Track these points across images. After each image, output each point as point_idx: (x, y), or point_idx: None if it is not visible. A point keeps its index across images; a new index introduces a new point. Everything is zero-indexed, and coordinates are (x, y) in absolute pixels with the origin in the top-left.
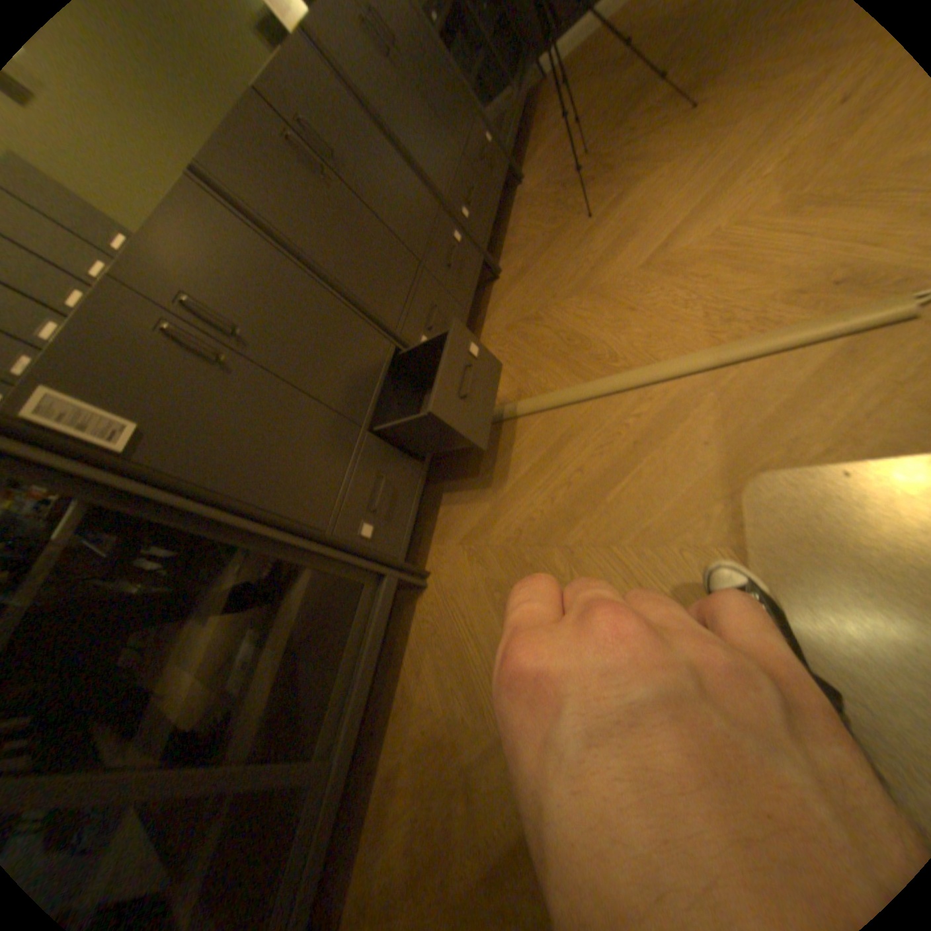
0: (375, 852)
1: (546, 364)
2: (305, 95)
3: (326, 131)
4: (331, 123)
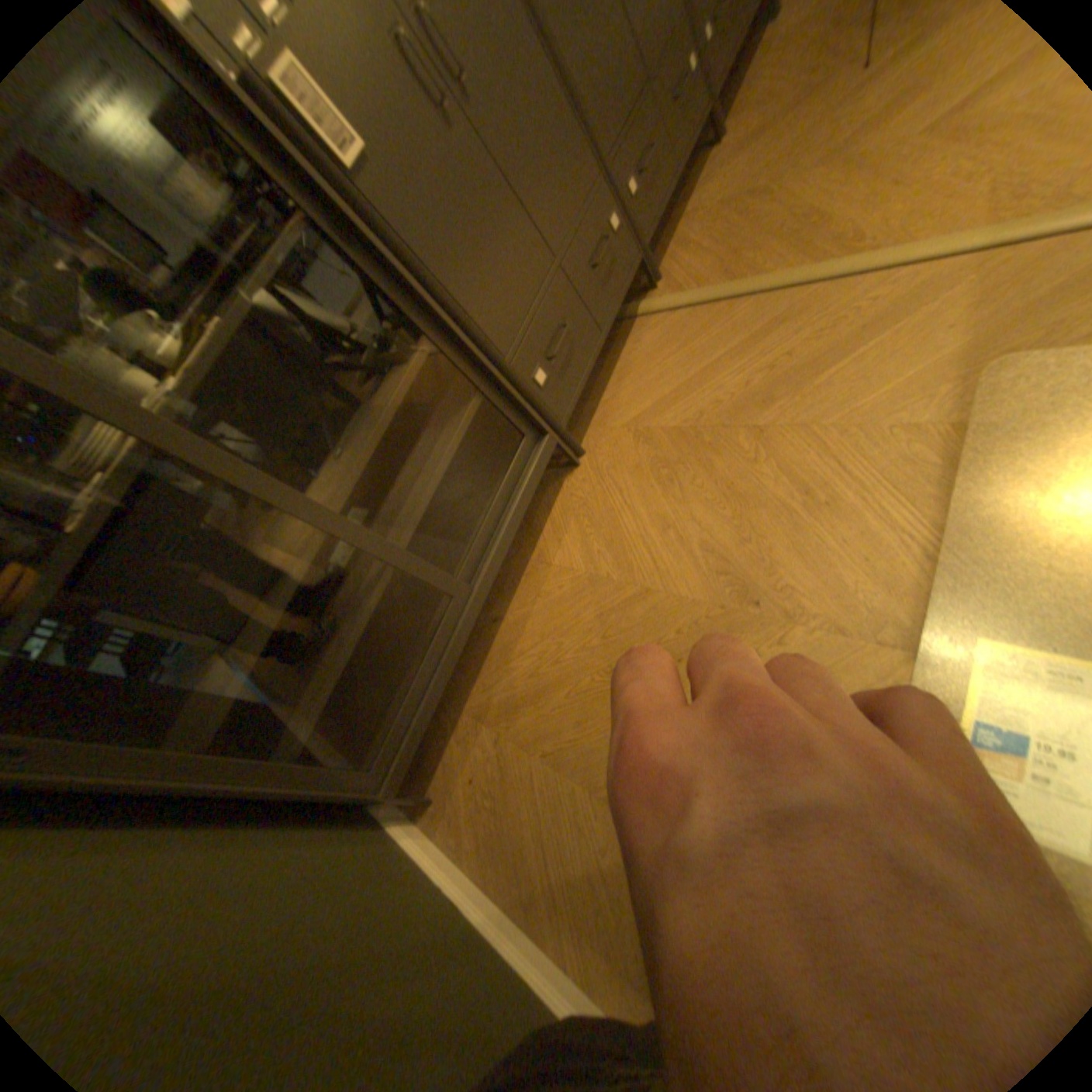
0: (495, 679)
1: (768, 243)
2: None
3: None
4: None
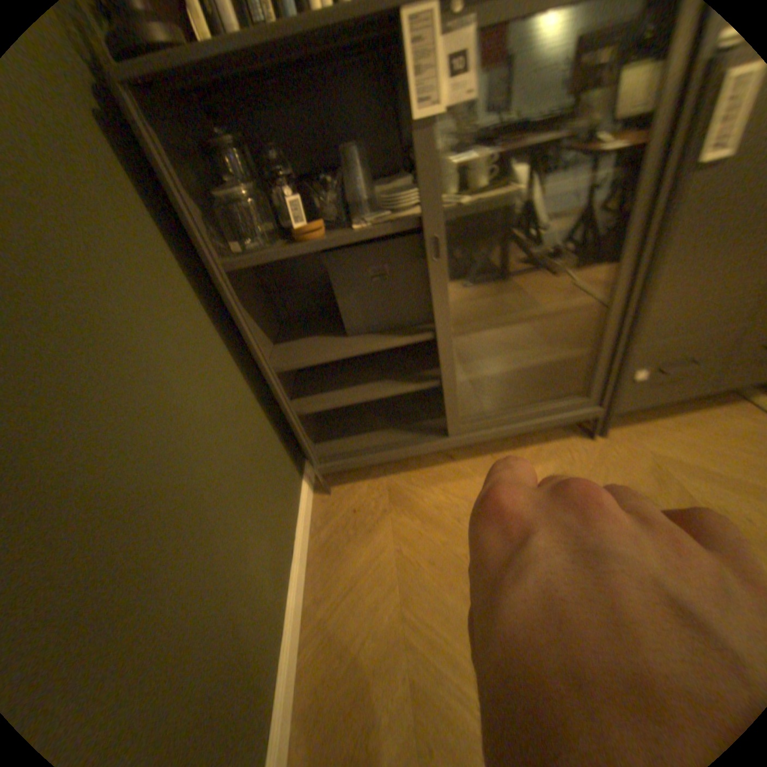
0: (416, 483)
1: None
2: None
3: None
4: None
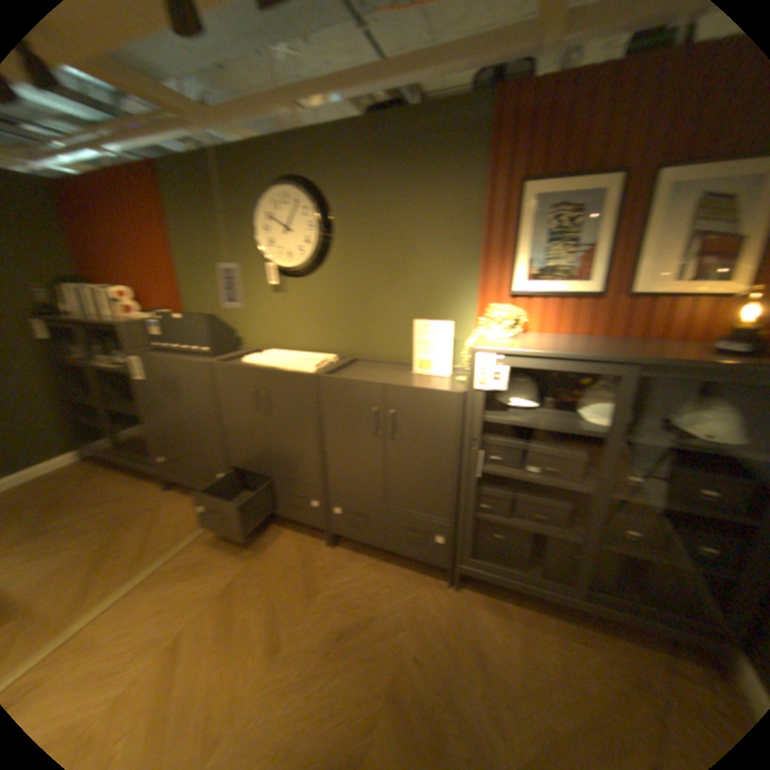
0: (95, 474)
1: (194, 558)
2: (280, 390)
3: (274, 405)
4: (282, 406)
